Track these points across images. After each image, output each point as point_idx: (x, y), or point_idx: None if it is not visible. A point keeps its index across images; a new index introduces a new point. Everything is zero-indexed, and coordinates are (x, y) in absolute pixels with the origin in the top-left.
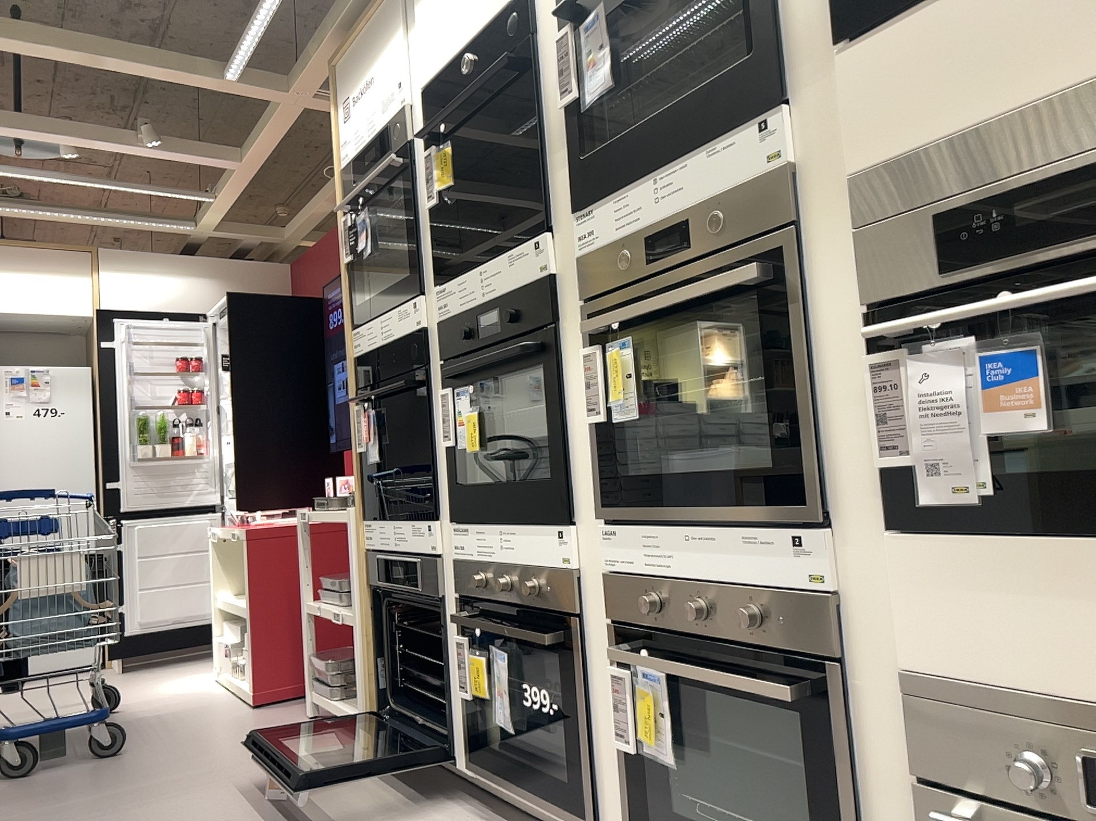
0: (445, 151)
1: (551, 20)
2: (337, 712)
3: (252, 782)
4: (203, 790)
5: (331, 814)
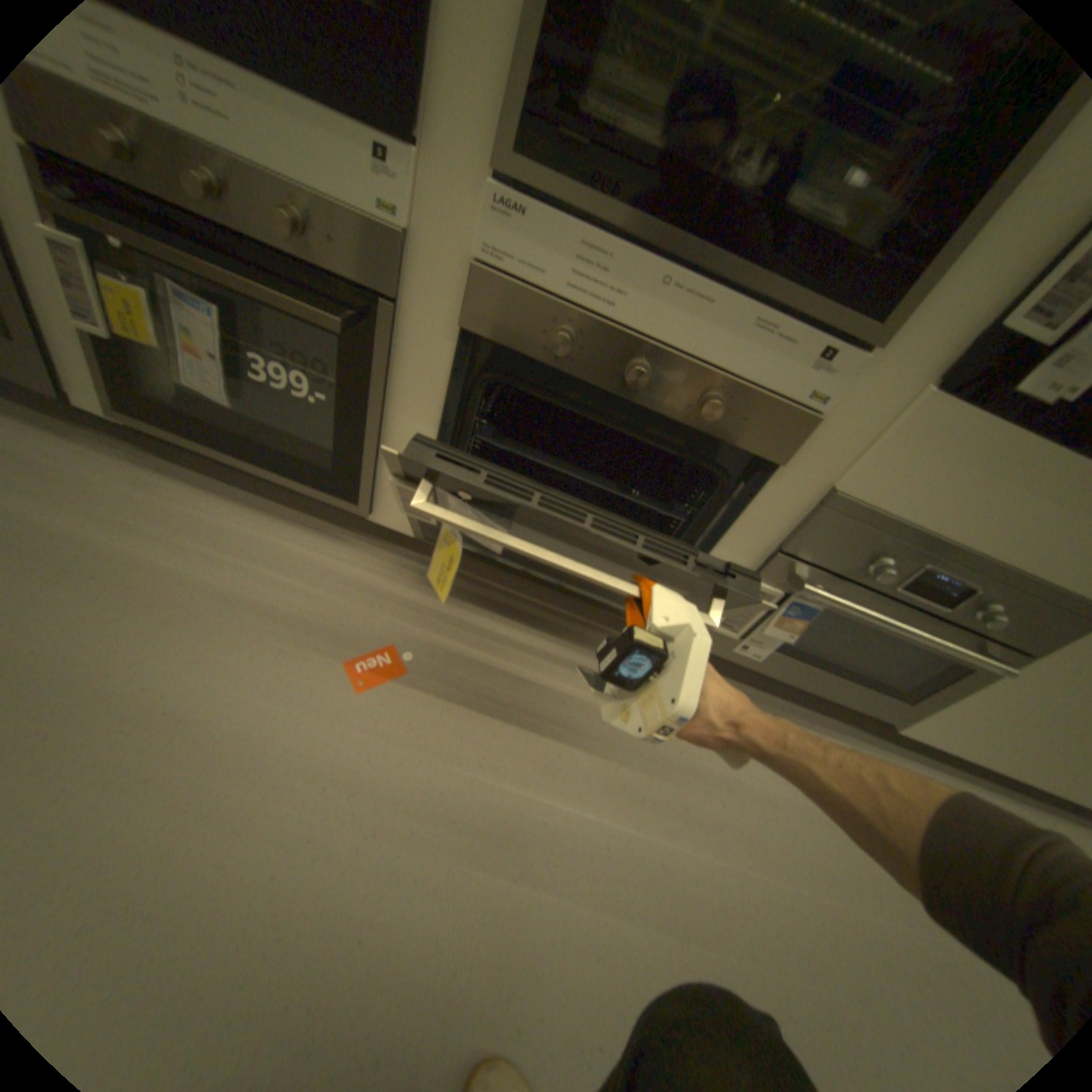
0: None
1: None
2: None
3: None
4: None
5: None
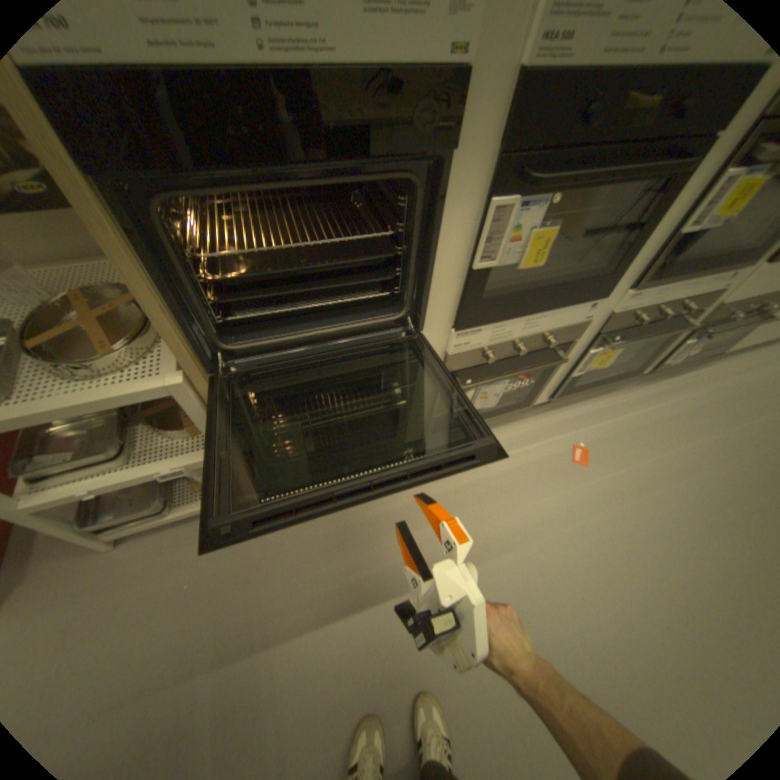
0: None
1: None
2: (186, 515)
3: (275, 598)
4: (267, 649)
5: (382, 530)
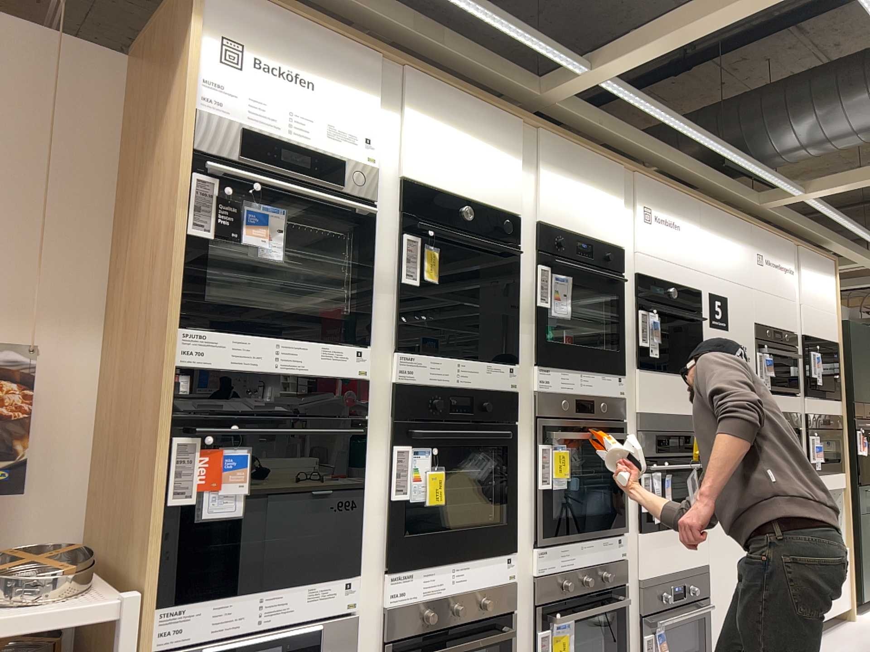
0: (437, 256)
1: (534, 256)
2: None
3: None
4: None
5: None
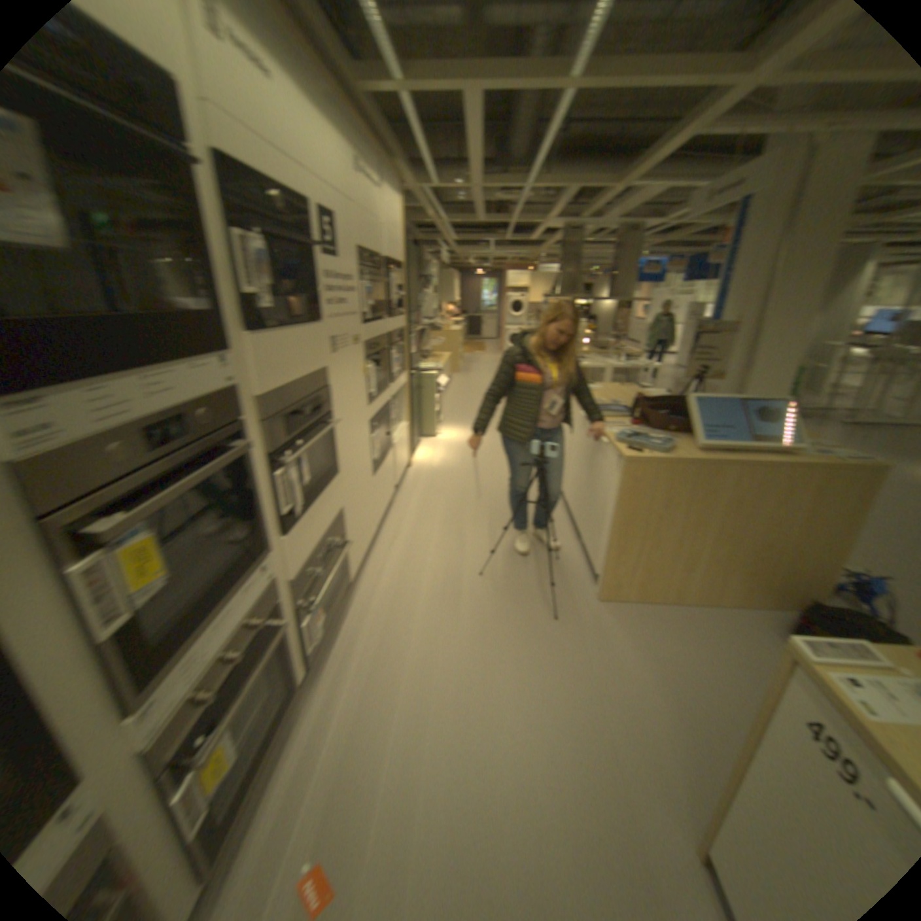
0: None
1: None
2: None
3: None
4: None
5: None
